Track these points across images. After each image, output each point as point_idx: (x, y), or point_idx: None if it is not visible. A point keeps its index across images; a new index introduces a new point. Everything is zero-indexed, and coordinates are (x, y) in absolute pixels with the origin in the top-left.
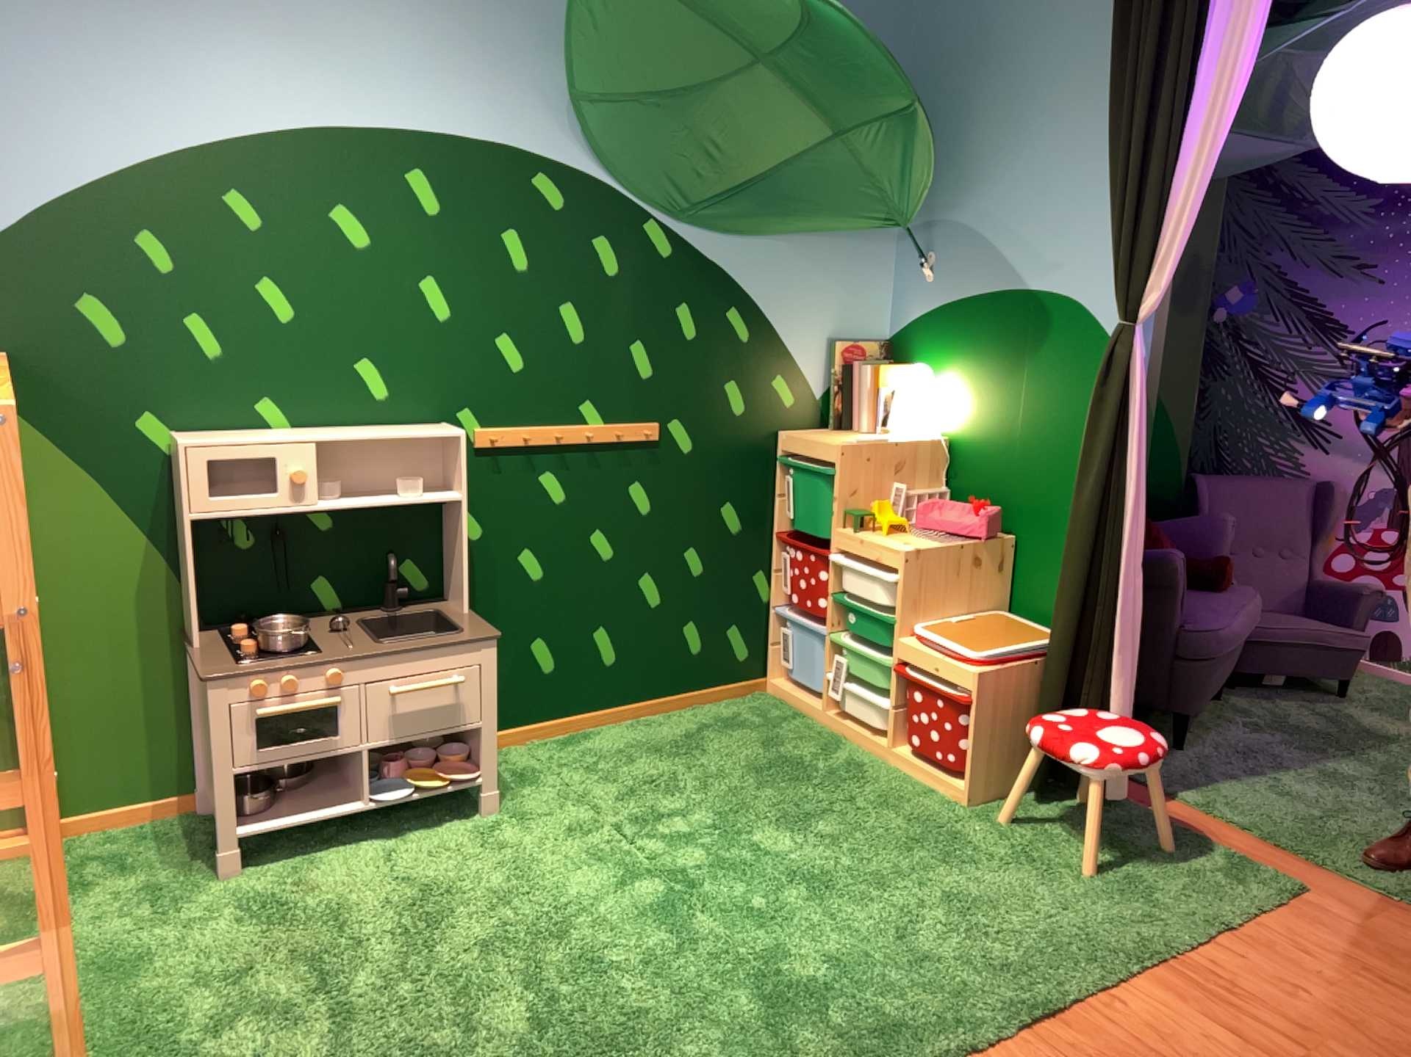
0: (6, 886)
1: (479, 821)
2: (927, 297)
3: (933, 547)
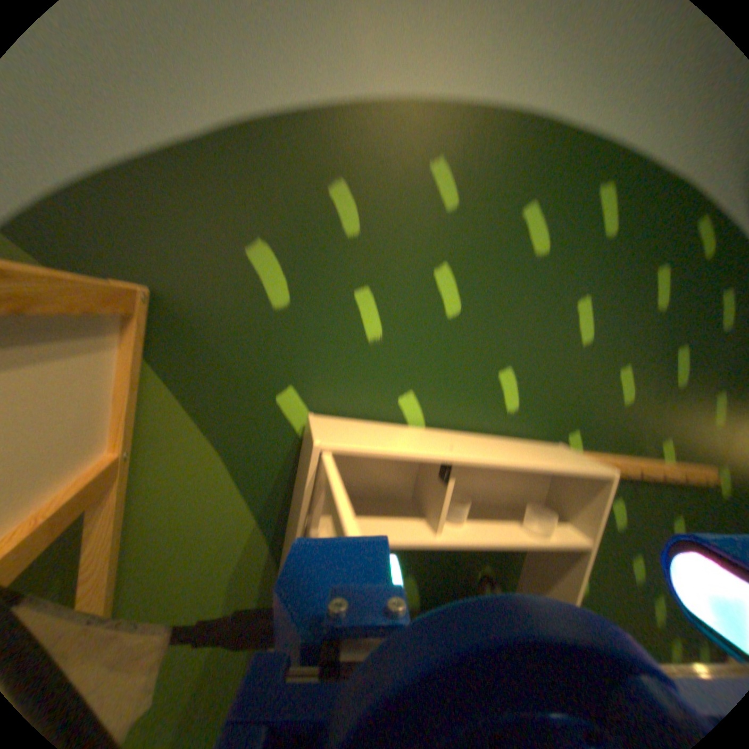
0: None
1: None
2: None
3: None
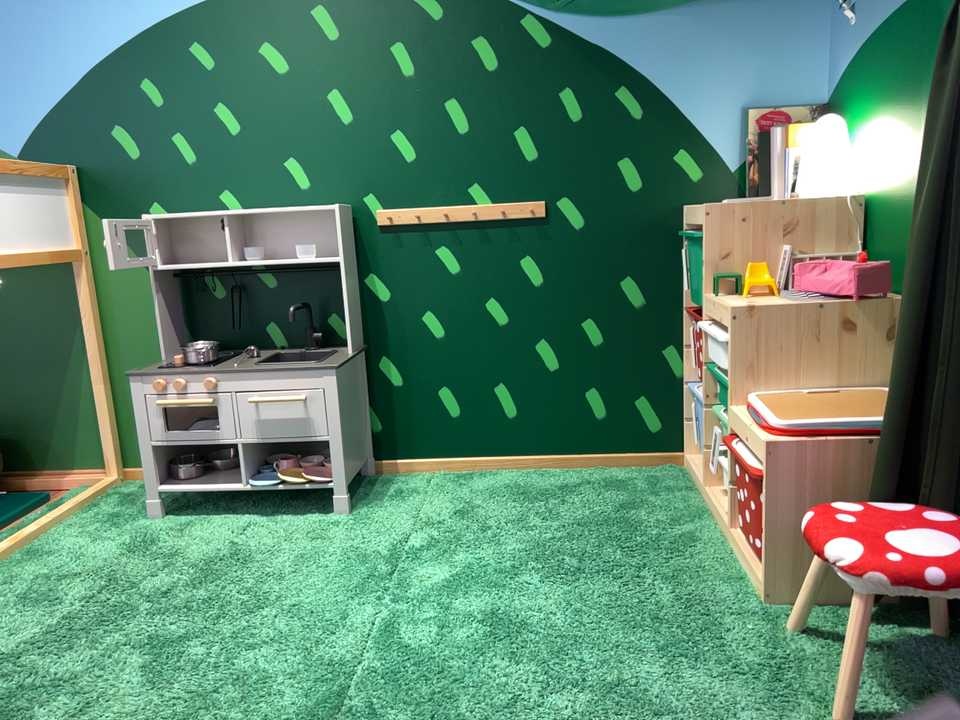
0: (57, 502)
1: (322, 521)
2: (853, 35)
3: (785, 306)
